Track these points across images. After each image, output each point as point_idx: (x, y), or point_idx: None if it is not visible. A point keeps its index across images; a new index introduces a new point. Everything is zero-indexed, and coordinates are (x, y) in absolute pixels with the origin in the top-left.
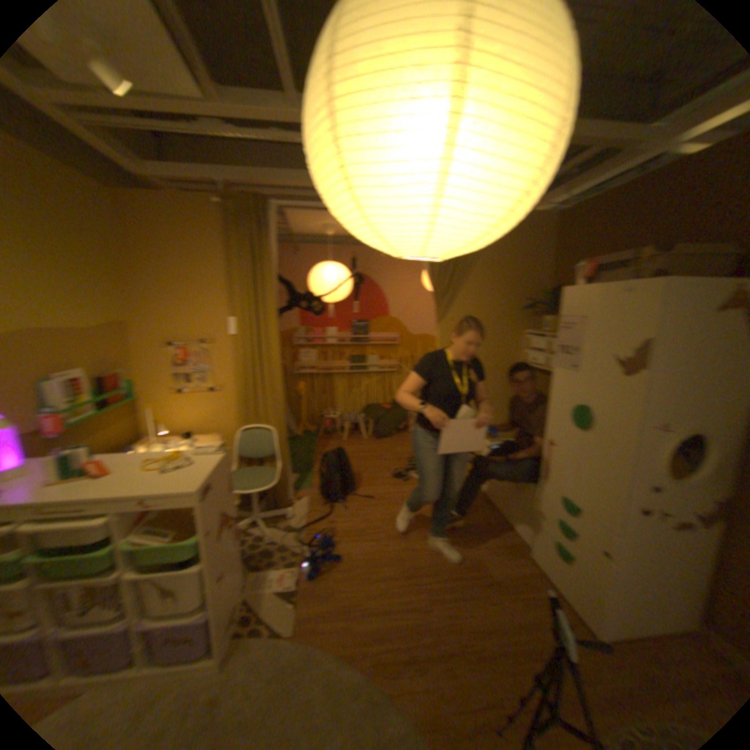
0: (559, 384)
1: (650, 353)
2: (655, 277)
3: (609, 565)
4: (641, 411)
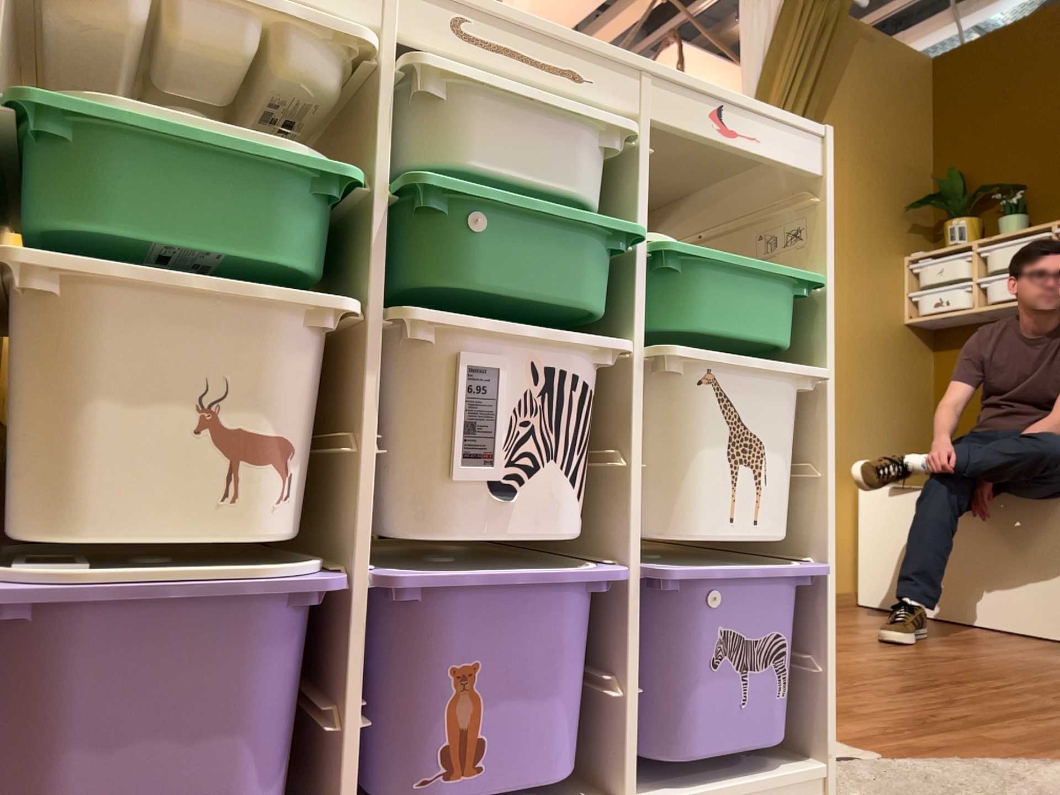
0: None
1: None
2: None
3: None
4: None
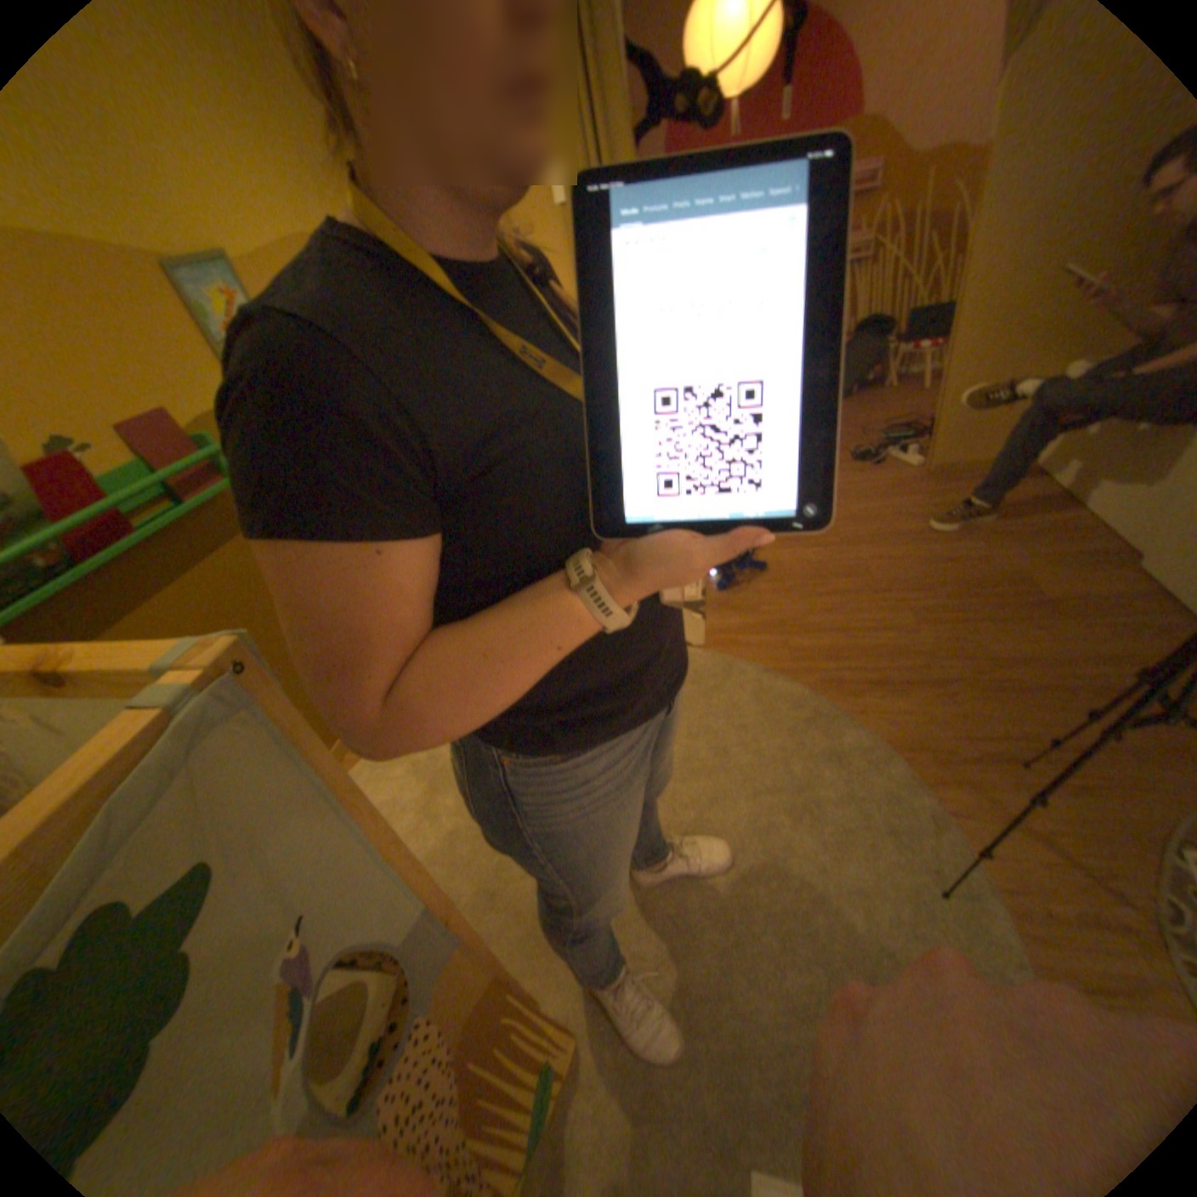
0: None
1: None
2: None
3: None
4: None
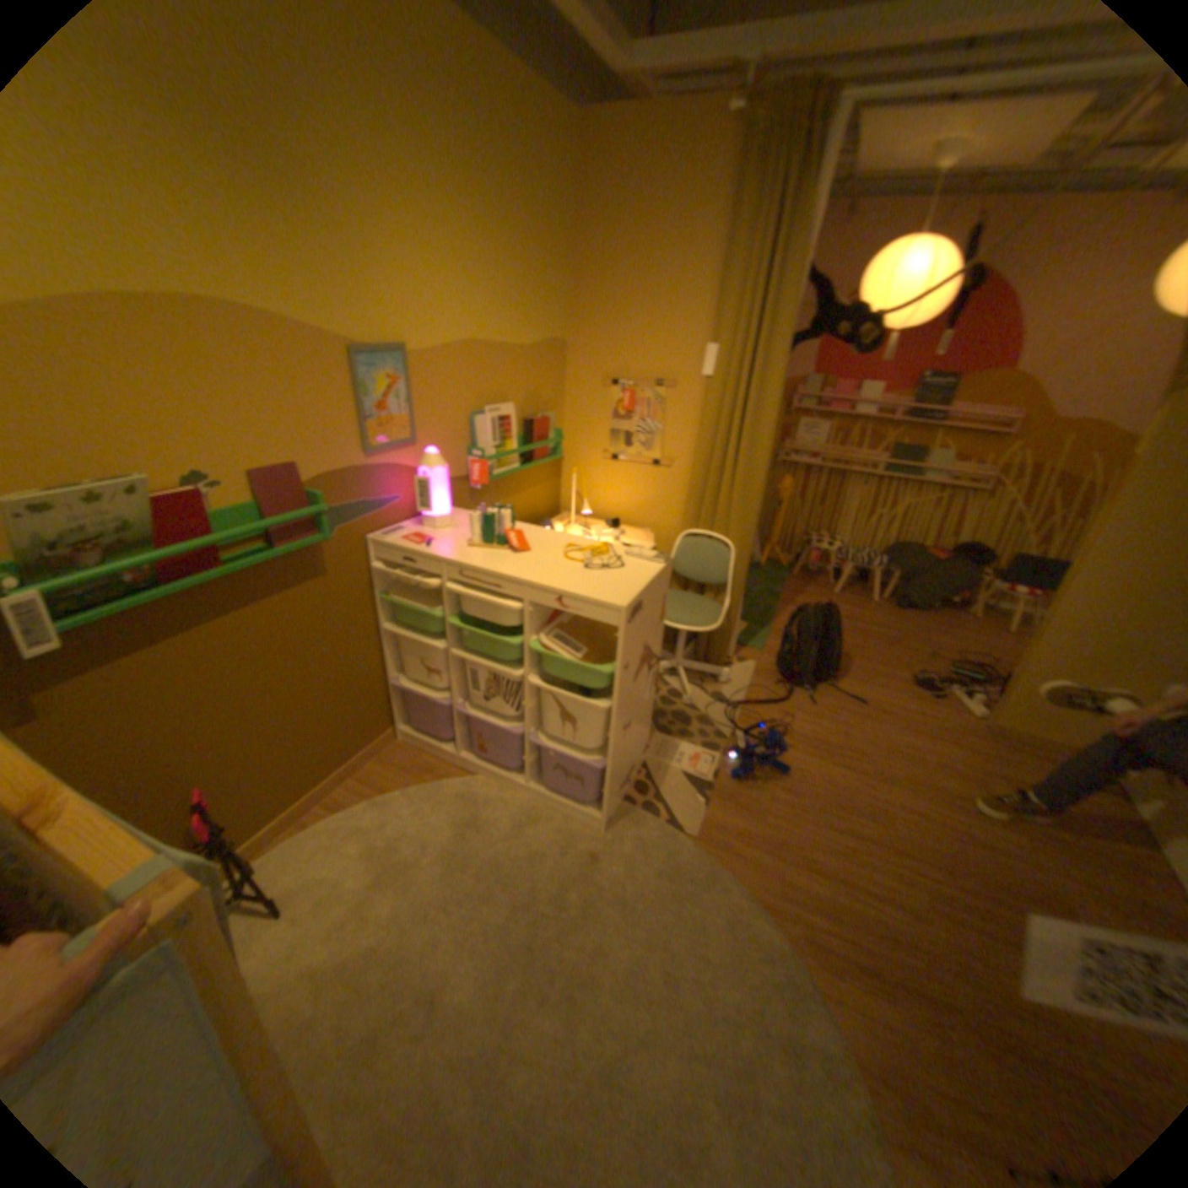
0: None
1: None
2: None
3: None
4: None
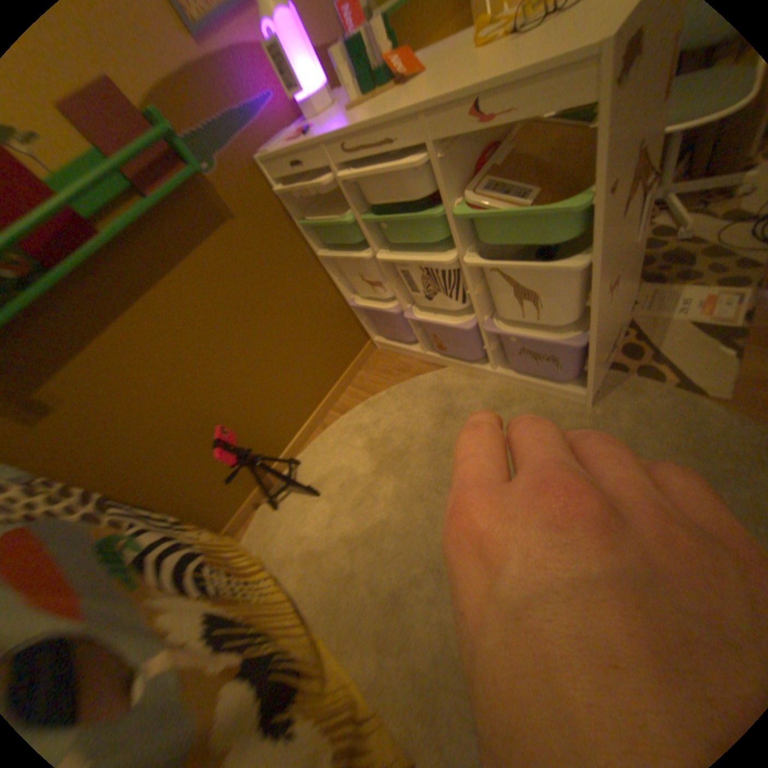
0: None
1: None
2: None
3: None
4: None
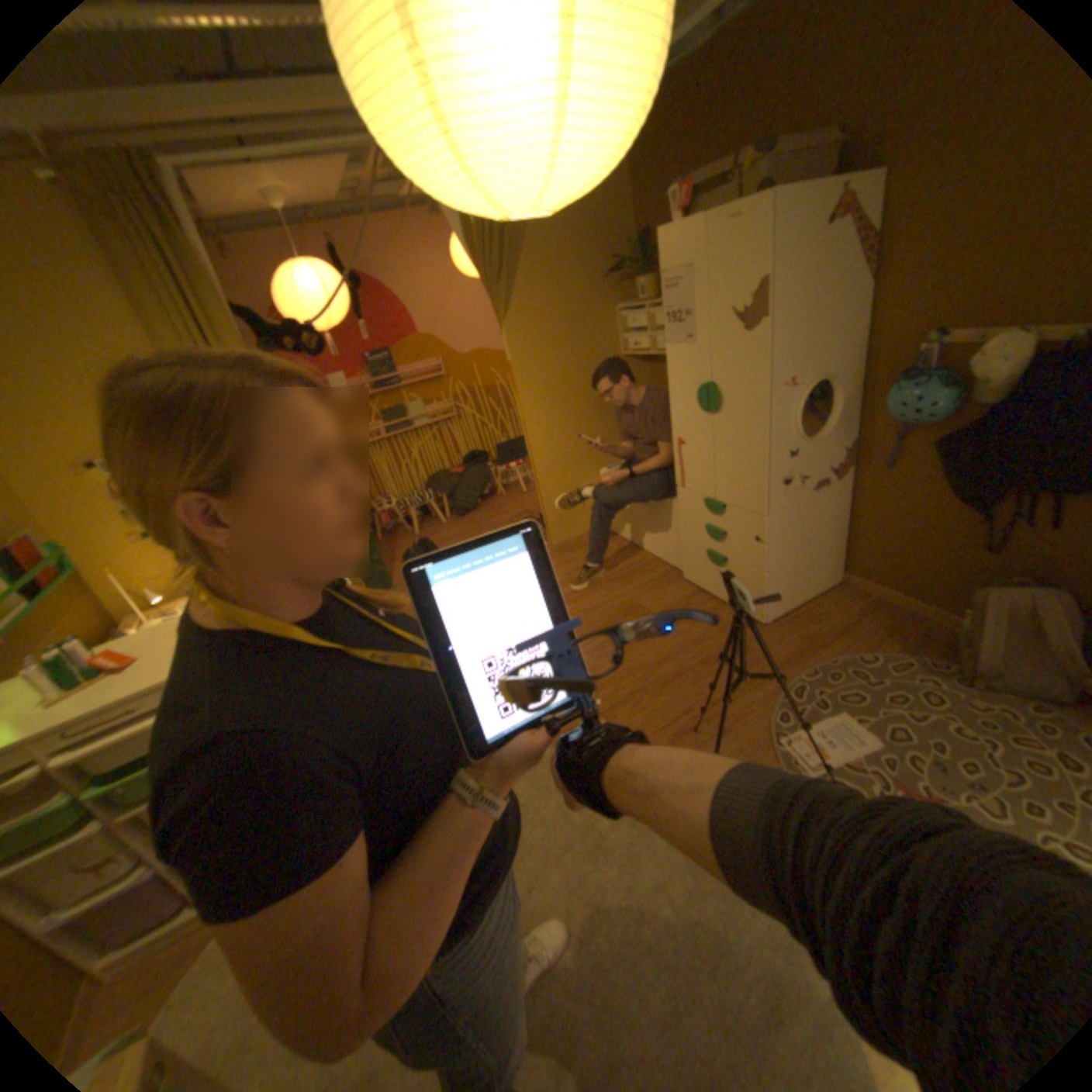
0: (674, 367)
1: (766, 297)
2: (759, 193)
3: (759, 549)
4: (766, 370)
